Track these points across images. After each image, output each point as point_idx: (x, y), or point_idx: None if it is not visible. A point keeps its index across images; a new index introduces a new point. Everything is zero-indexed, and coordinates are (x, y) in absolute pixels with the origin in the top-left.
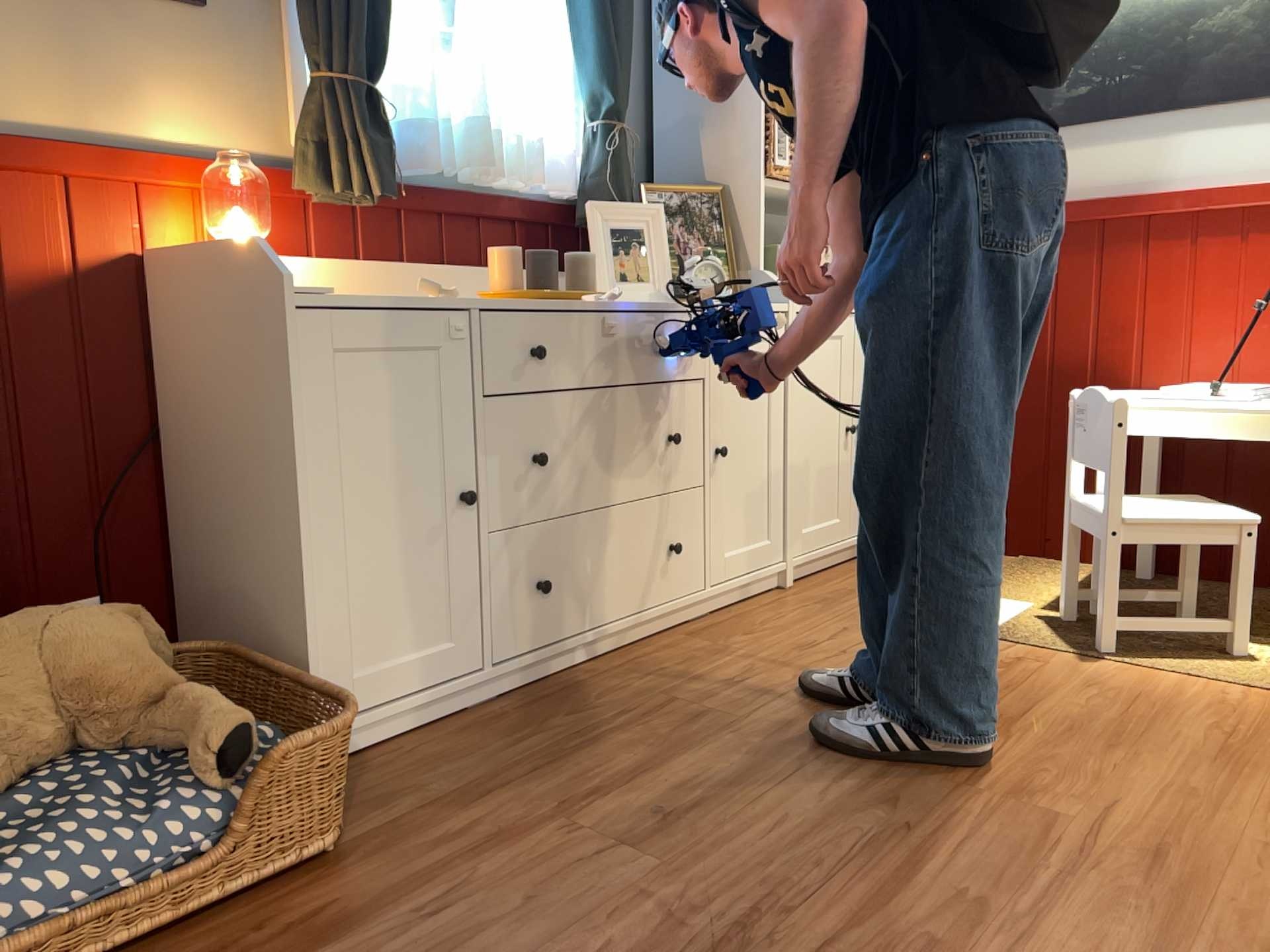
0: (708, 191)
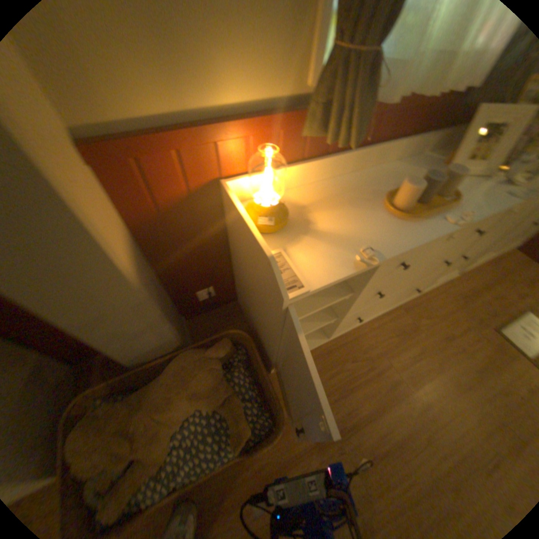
0: None
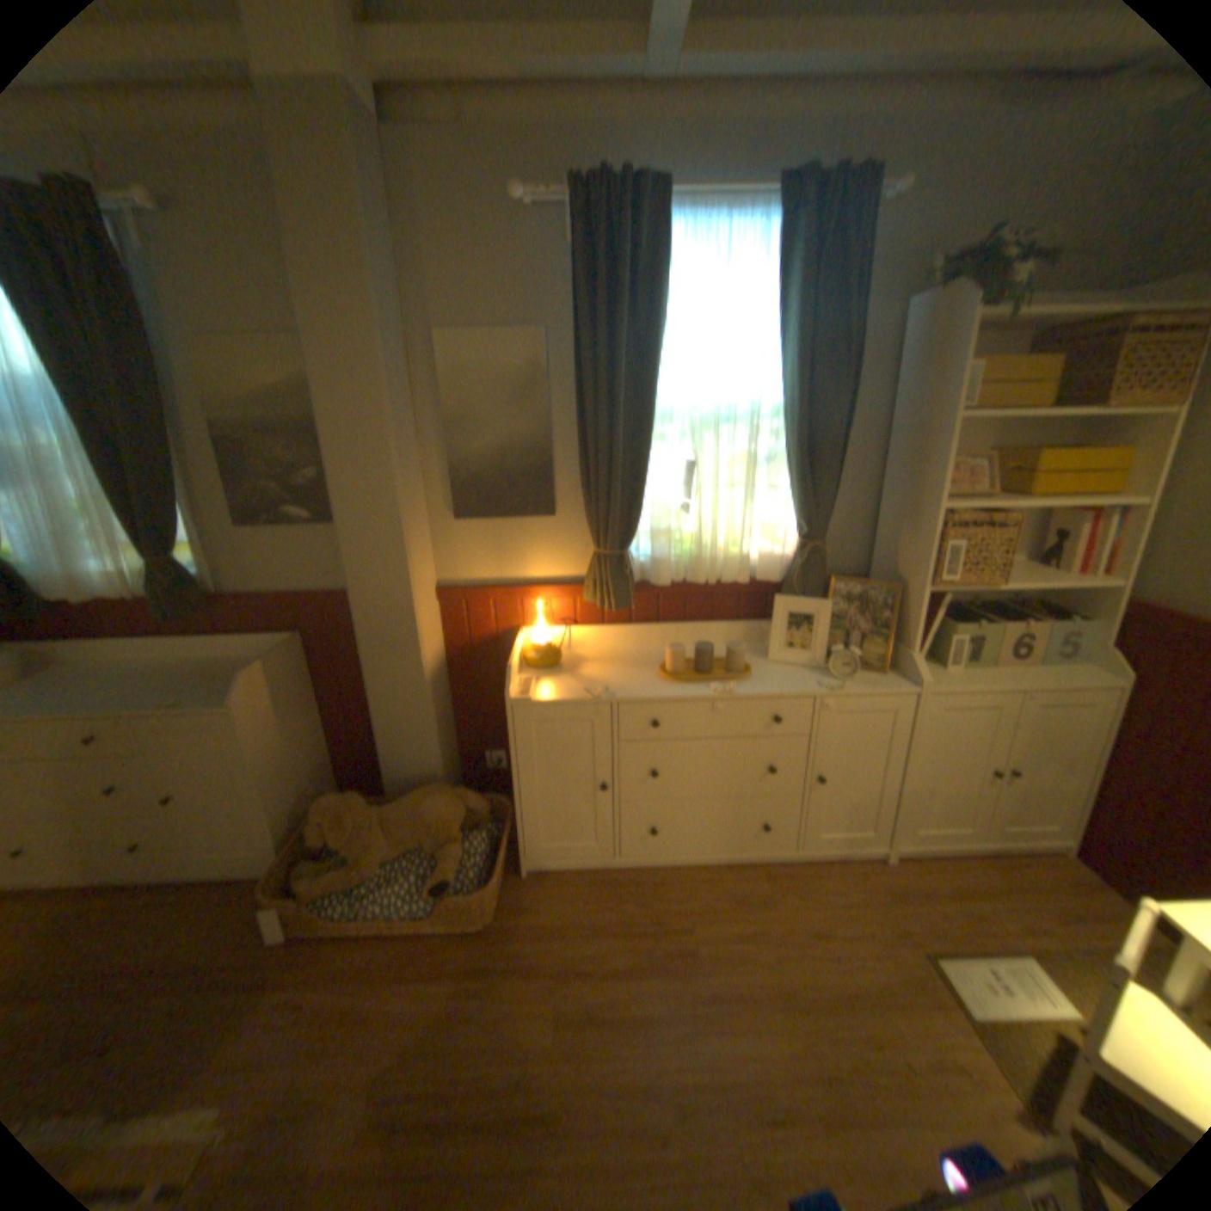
0: (896, 579)
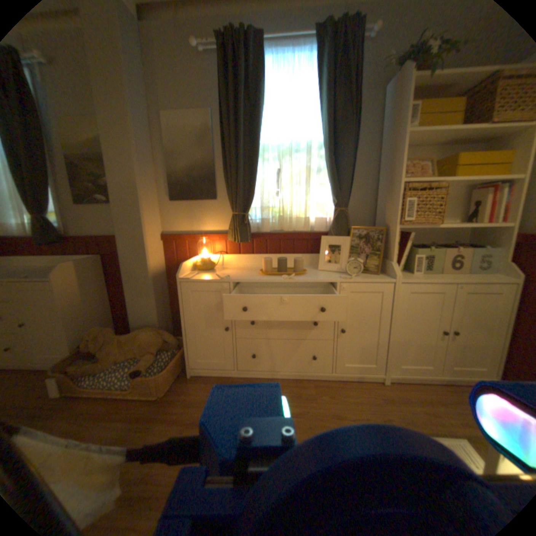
0: (385, 227)
